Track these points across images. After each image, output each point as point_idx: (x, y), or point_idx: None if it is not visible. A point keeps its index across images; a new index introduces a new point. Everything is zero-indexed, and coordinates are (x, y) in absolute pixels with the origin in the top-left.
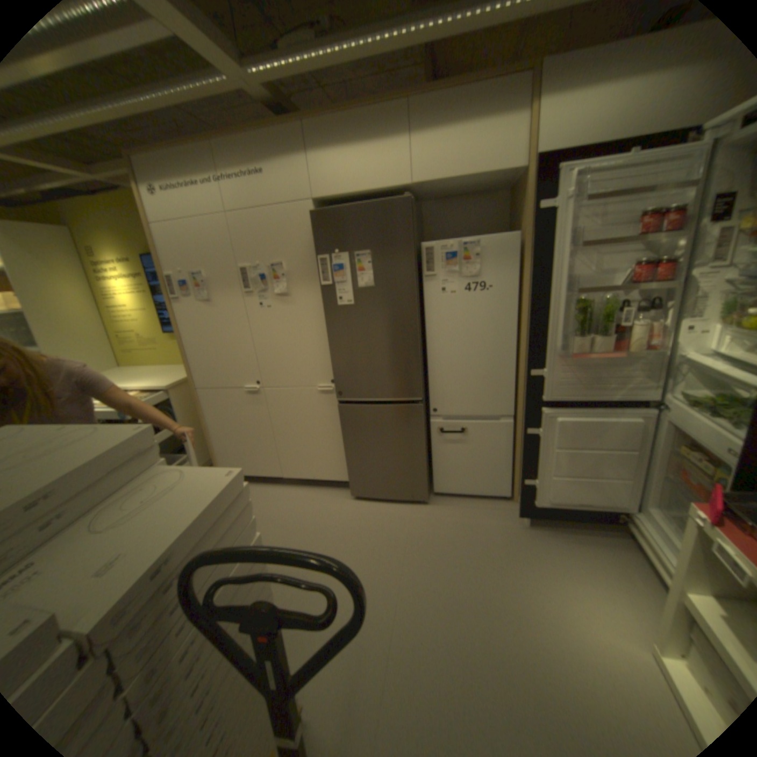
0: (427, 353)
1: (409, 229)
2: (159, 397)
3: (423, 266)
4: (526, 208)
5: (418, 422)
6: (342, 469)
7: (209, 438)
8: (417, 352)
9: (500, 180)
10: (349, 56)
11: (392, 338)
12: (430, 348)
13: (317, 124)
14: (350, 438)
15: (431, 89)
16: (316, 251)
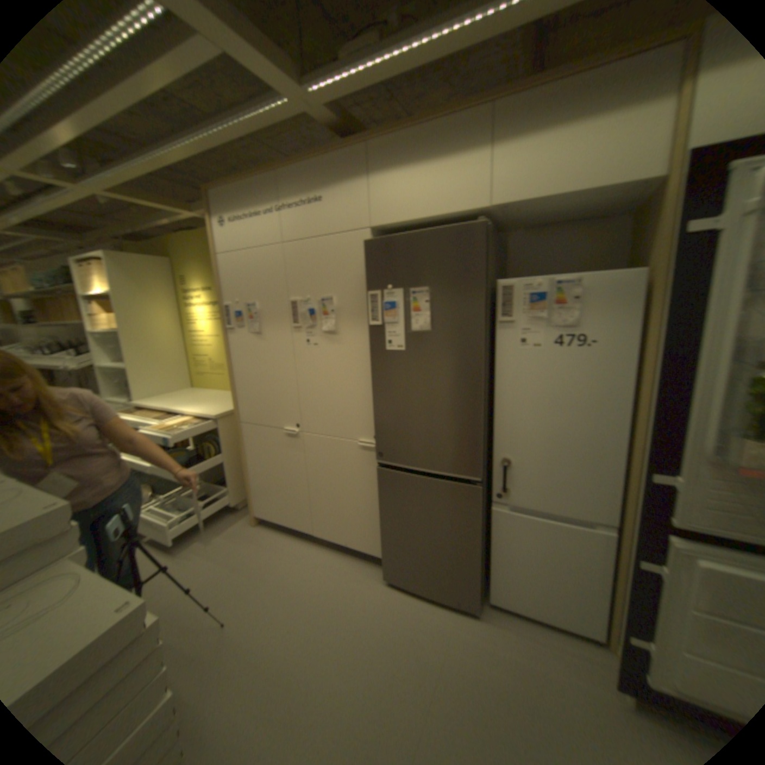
0: (496, 420)
1: (481, 262)
2: (207, 425)
3: (499, 309)
4: (660, 234)
5: (475, 509)
6: (377, 542)
7: (248, 475)
8: (480, 419)
9: (619, 200)
10: (421, 56)
11: (448, 396)
12: (499, 414)
13: (383, 144)
14: (388, 510)
15: (525, 86)
16: (370, 285)
